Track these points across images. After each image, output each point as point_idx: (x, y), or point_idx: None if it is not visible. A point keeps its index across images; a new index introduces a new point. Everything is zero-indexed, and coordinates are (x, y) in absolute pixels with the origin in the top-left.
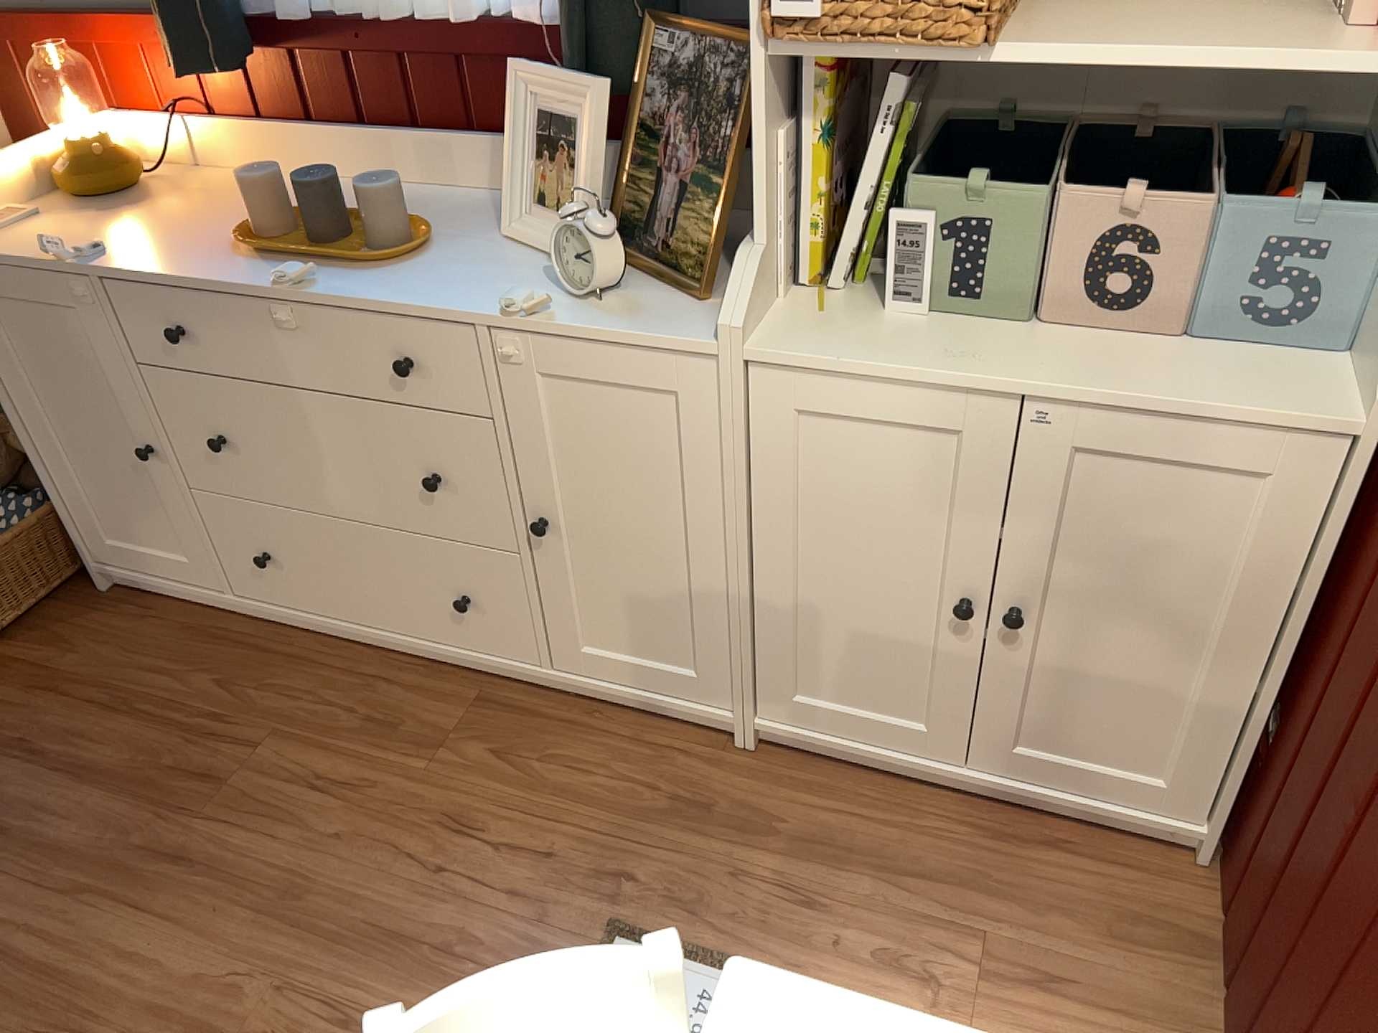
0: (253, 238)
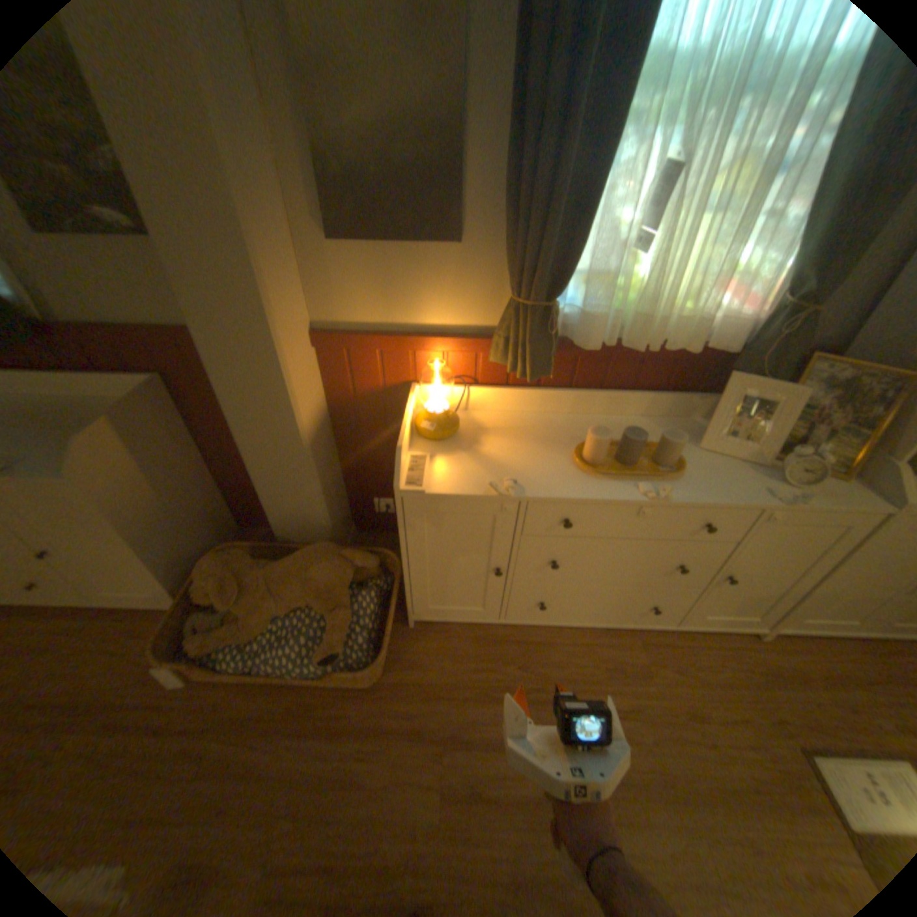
0: (589, 463)
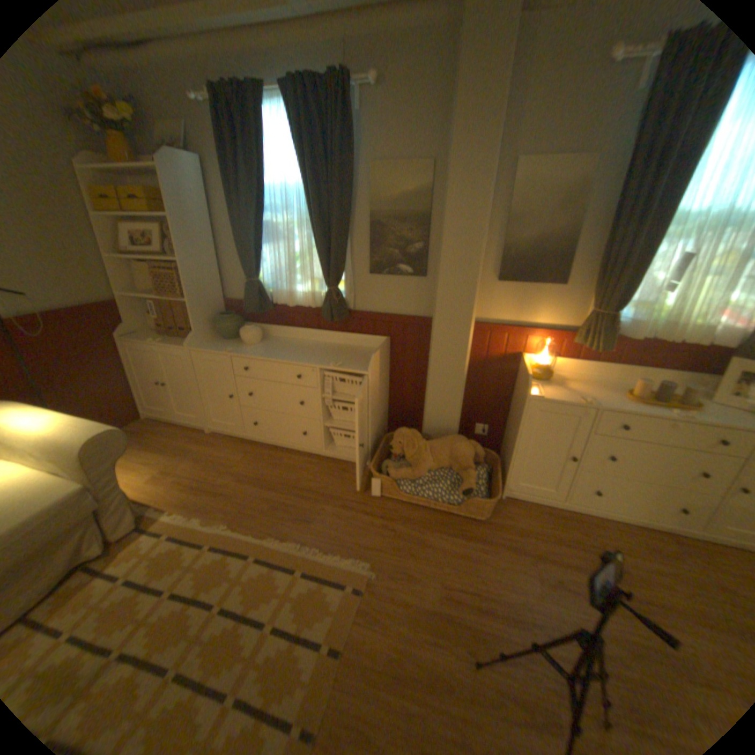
0: (638, 398)
